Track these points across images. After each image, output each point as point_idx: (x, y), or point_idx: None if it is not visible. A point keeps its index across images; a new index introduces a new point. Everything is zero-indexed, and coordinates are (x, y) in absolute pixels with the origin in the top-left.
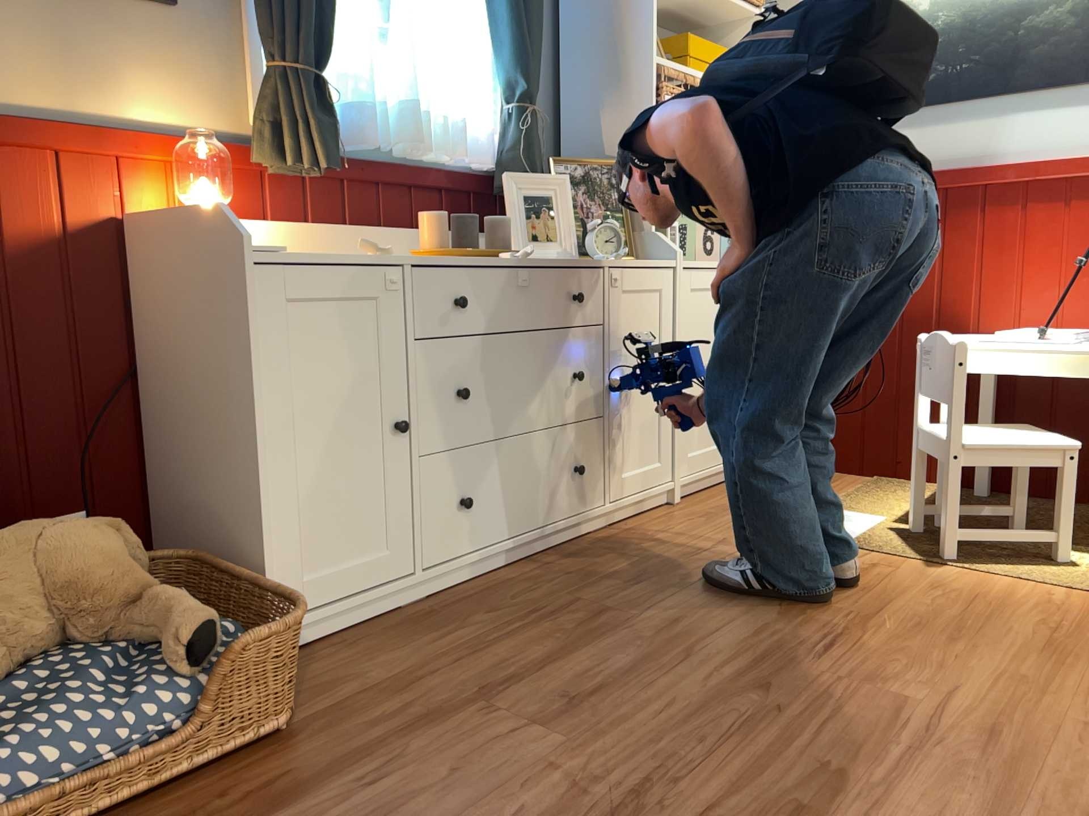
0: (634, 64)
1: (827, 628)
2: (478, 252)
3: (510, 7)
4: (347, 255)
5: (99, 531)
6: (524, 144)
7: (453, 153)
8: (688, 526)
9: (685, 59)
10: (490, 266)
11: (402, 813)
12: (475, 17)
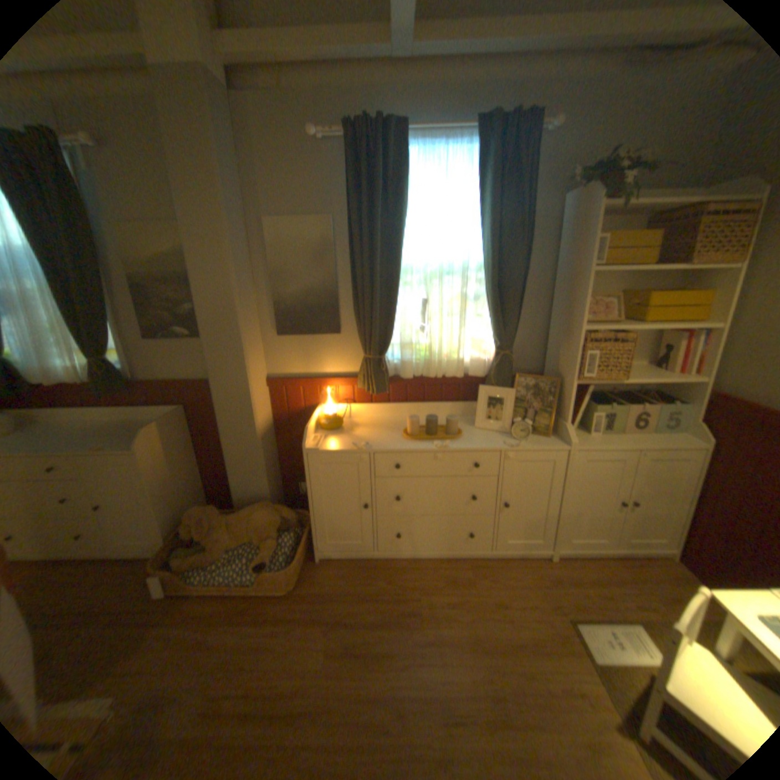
0: (575, 328)
1: (479, 714)
2: (426, 439)
3: (491, 306)
4: (352, 445)
5: (268, 516)
6: (495, 371)
7: (454, 375)
8: (533, 586)
9: (647, 307)
10: (419, 452)
11: (264, 657)
12: (482, 306)
